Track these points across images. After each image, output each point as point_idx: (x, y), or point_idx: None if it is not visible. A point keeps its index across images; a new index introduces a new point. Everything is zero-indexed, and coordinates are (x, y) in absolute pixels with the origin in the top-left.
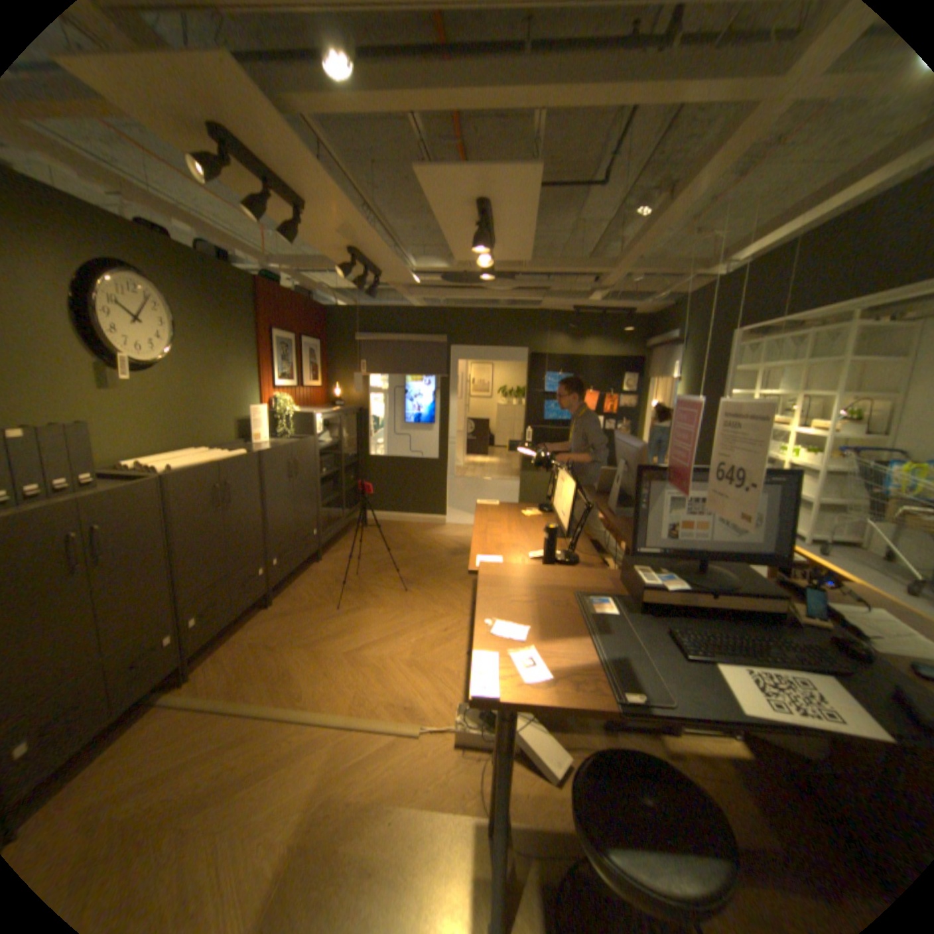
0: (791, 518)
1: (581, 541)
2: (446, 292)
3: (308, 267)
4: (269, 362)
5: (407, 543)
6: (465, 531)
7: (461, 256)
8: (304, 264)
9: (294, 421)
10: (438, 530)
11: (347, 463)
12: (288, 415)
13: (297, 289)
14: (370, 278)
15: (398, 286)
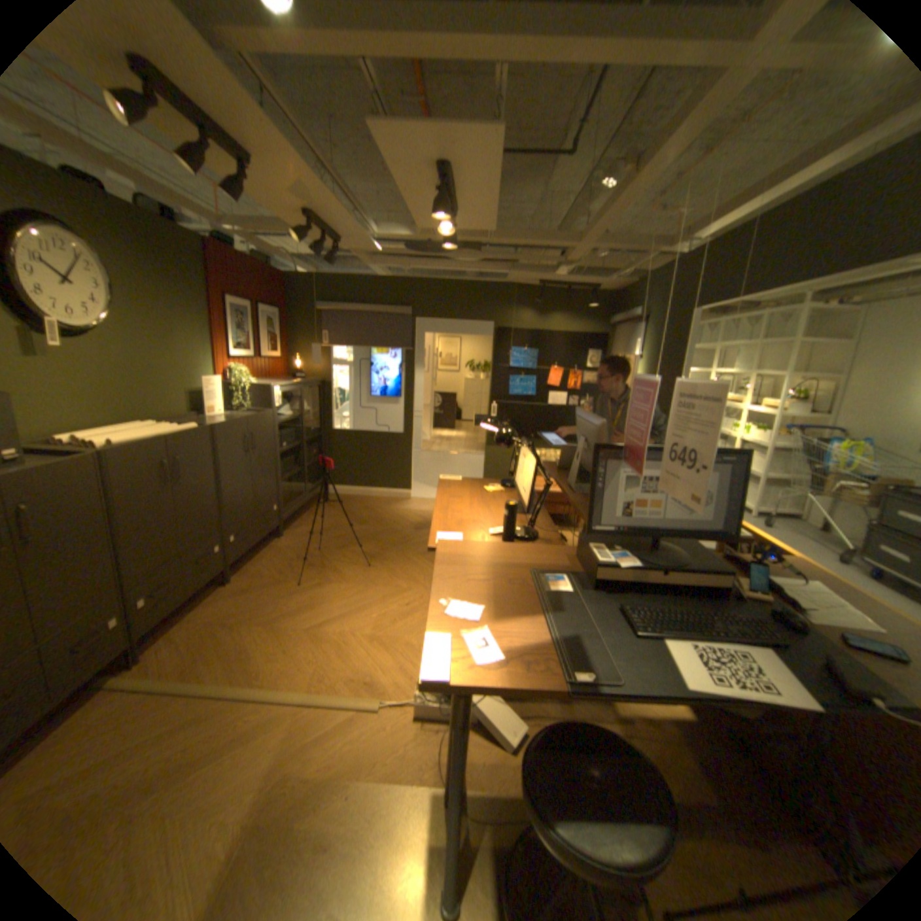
0: (739, 496)
1: (541, 517)
2: (410, 261)
3: (263, 229)
4: (223, 330)
5: (371, 517)
6: (430, 505)
7: (424, 223)
8: (258, 225)
9: (251, 393)
10: (403, 504)
11: (310, 437)
12: (245, 386)
13: (253, 252)
14: (330, 243)
15: (360, 253)
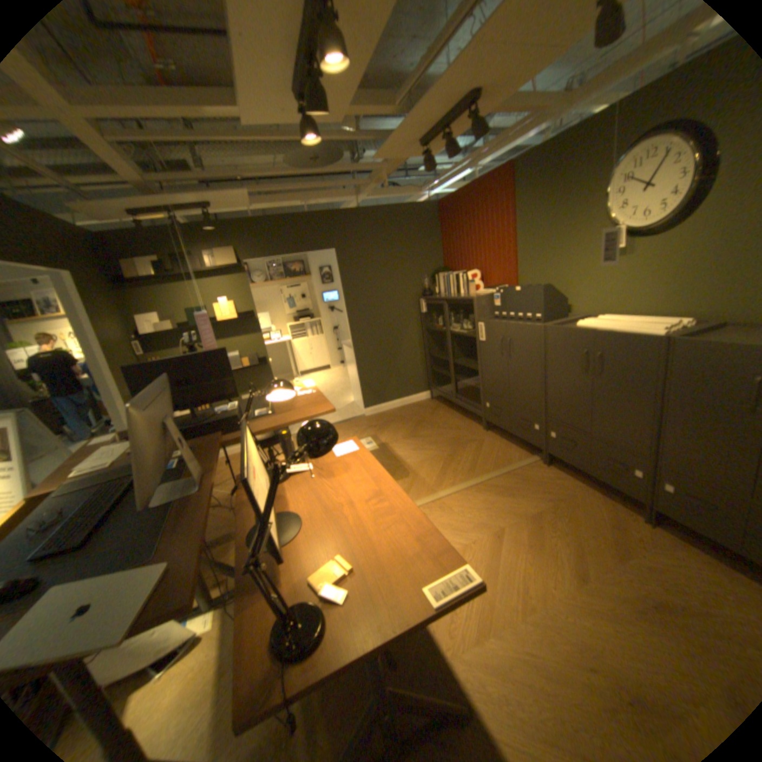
0: None
1: None
2: None
3: None
4: None
5: None
6: None
7: None
8: None
9: None
10: None
11: None
12: None
13: None
14: None
15: None
